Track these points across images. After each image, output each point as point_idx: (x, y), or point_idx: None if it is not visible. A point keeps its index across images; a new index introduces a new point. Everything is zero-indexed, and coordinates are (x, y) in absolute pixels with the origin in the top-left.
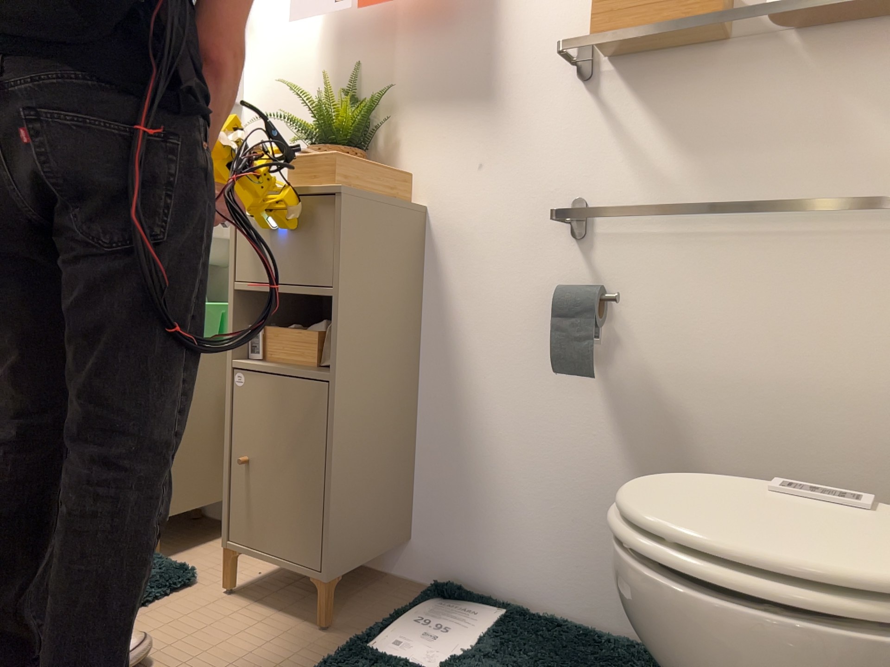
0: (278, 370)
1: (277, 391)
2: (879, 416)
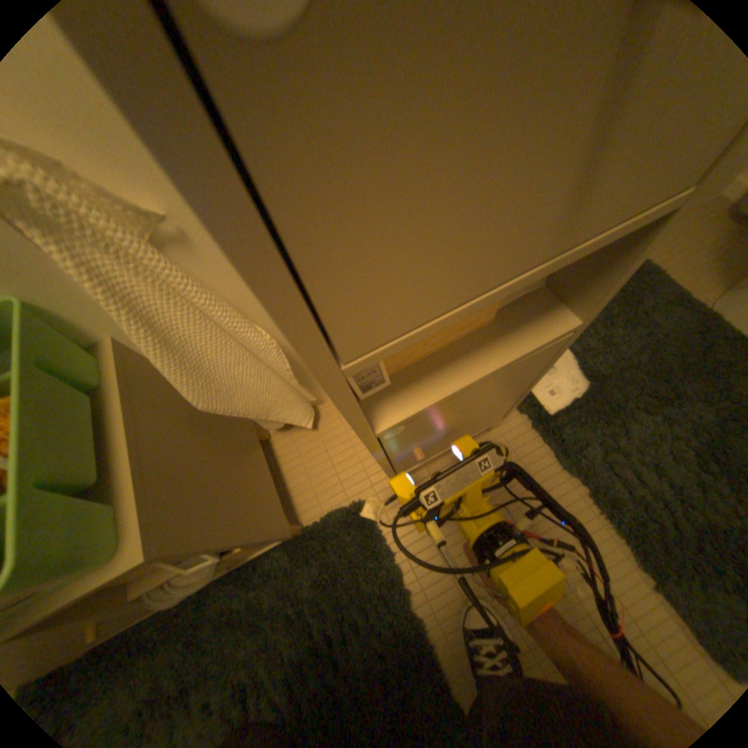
0: (468, 385)
1: (463, 398)
2: None
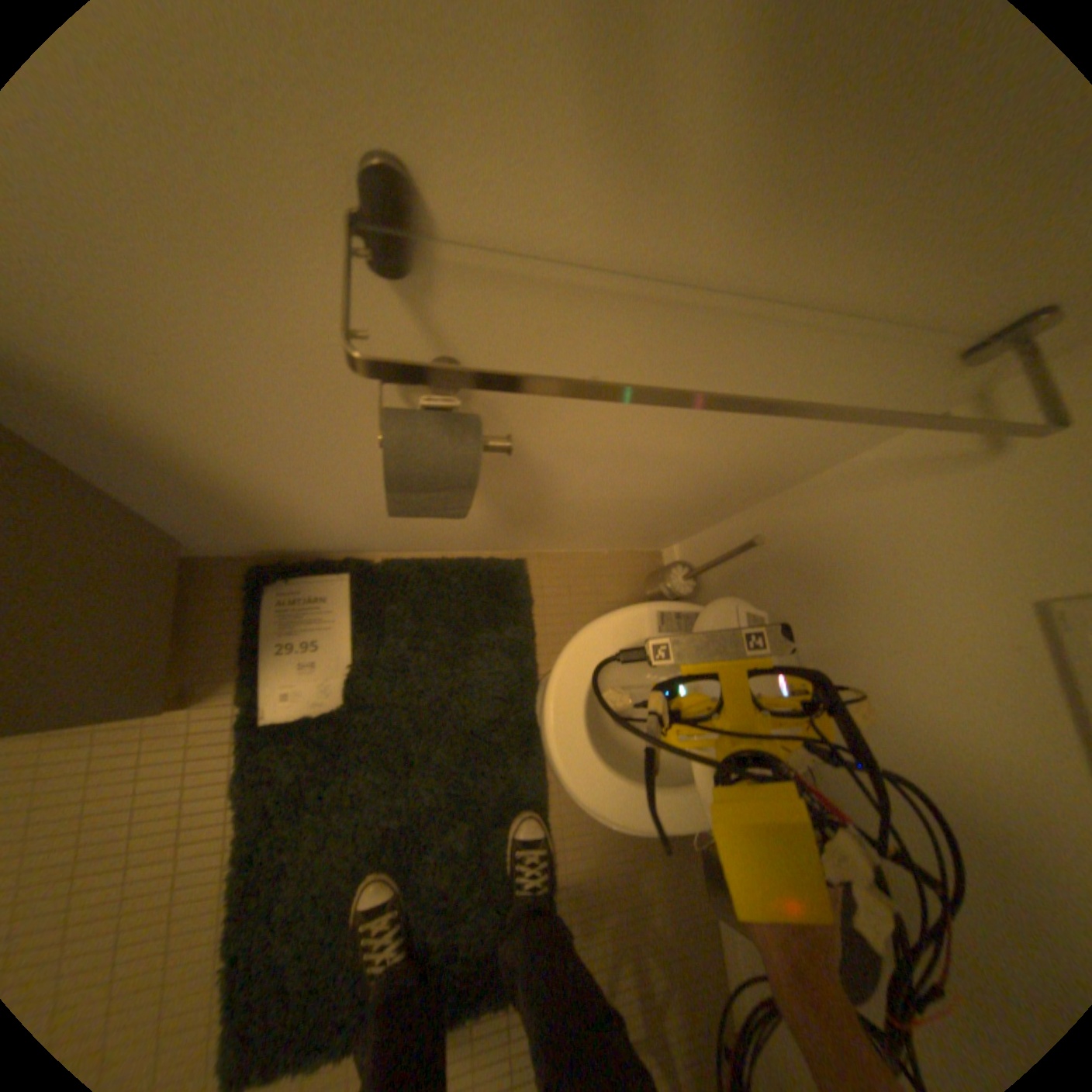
0: None
1: None
2: (744, 470)
